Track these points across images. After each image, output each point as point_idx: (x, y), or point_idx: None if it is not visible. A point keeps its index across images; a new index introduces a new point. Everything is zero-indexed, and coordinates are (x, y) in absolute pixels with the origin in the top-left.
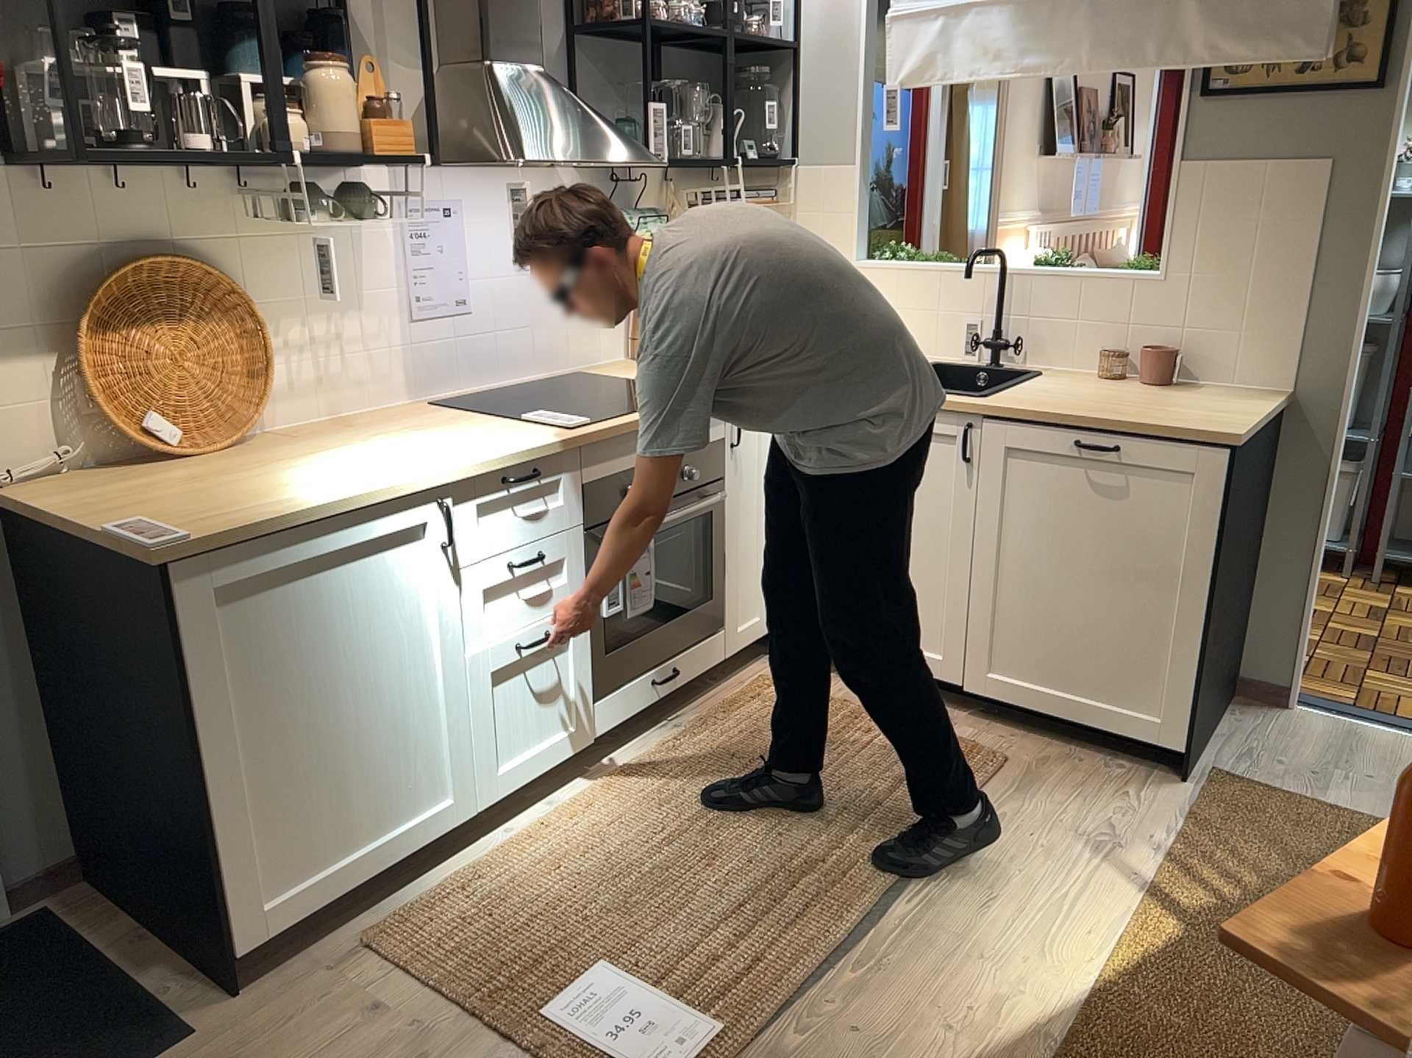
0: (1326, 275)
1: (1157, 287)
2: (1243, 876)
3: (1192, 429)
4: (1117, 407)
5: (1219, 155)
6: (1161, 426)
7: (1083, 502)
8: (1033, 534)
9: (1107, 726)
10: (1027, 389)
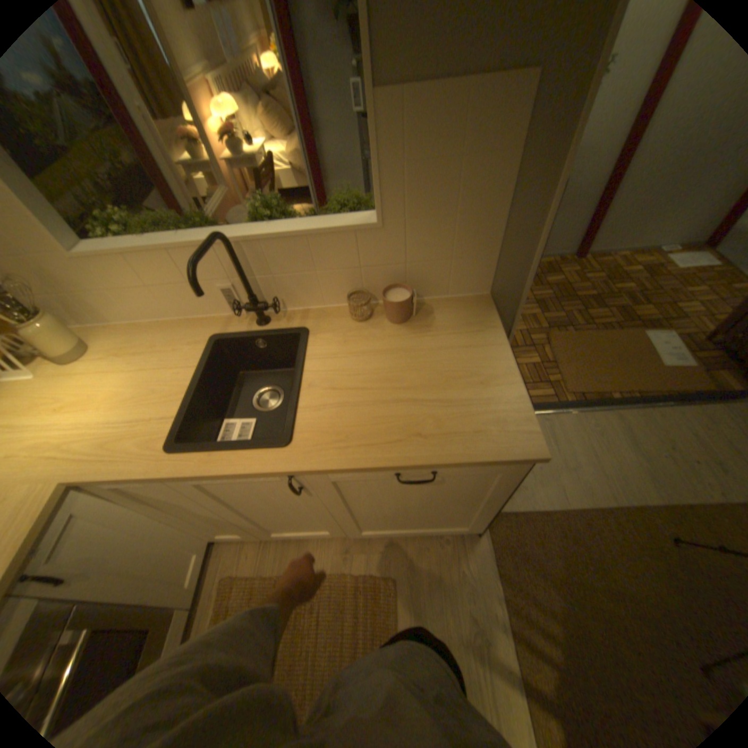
0: (518, 203)
1: (375, 234)
2: (548, 632)
3: (500, 459)
4: (408, 414)
5: (414, 73)
6: (472, 462)
7: (404, 489)
8: (368, 501)
9: (434, 535)
10: (312, 388)
